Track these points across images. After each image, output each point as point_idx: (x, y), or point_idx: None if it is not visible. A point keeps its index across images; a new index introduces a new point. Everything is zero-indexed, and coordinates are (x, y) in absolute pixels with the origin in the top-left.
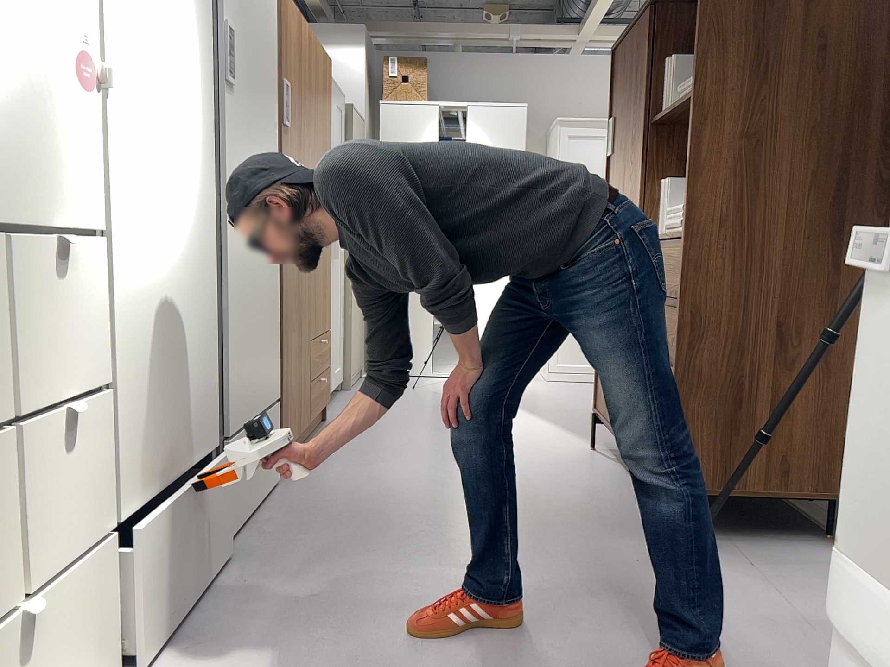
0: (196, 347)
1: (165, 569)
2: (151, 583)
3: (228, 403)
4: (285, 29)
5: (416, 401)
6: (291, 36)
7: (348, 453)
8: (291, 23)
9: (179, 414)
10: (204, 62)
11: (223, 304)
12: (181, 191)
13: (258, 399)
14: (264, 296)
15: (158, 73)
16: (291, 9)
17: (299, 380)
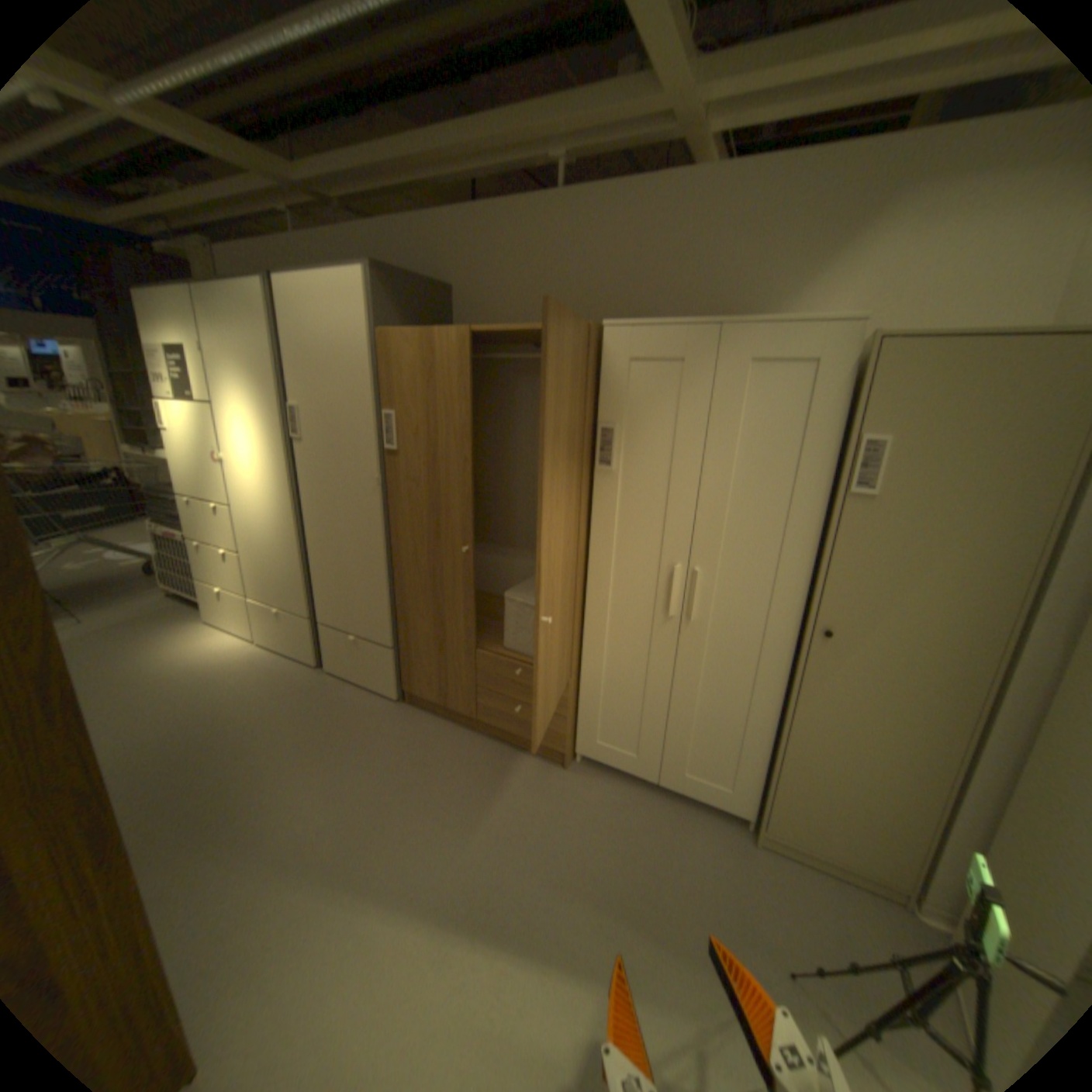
0: (286, 566)
1: (273, 634)
2: (265, 631)
3: (317, 607)
4: (388, 365)
5: (671, 930)
6: (403, 366)
7: (439, 758)
8: (402, 353)
9: (277, 586)
10: (277, 436)
11: (310, 557)
12: (267, 497)
13: (354, 627)
14: (360, 570)
15: (248, 451)
16: (401, 339)
17: (443, 665)
